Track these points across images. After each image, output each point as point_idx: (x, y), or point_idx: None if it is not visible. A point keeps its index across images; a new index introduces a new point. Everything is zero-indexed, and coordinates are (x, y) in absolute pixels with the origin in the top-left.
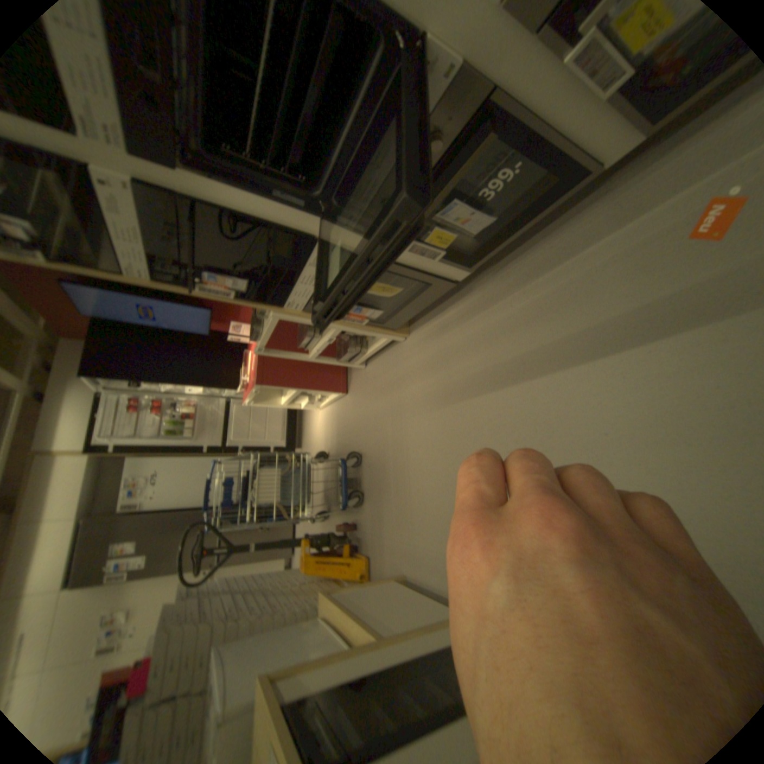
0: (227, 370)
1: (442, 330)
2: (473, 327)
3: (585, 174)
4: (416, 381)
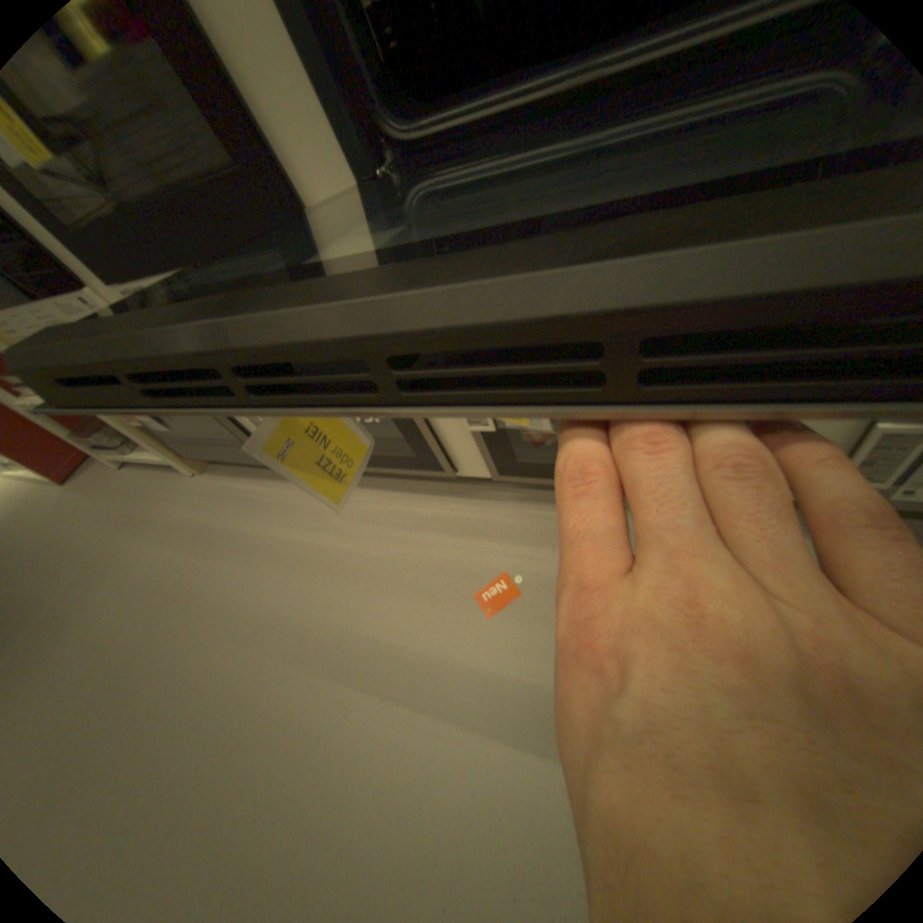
0: None
1: (235, 501)
2: (267, 526)
3: (437, 466)
4: (156, 542)
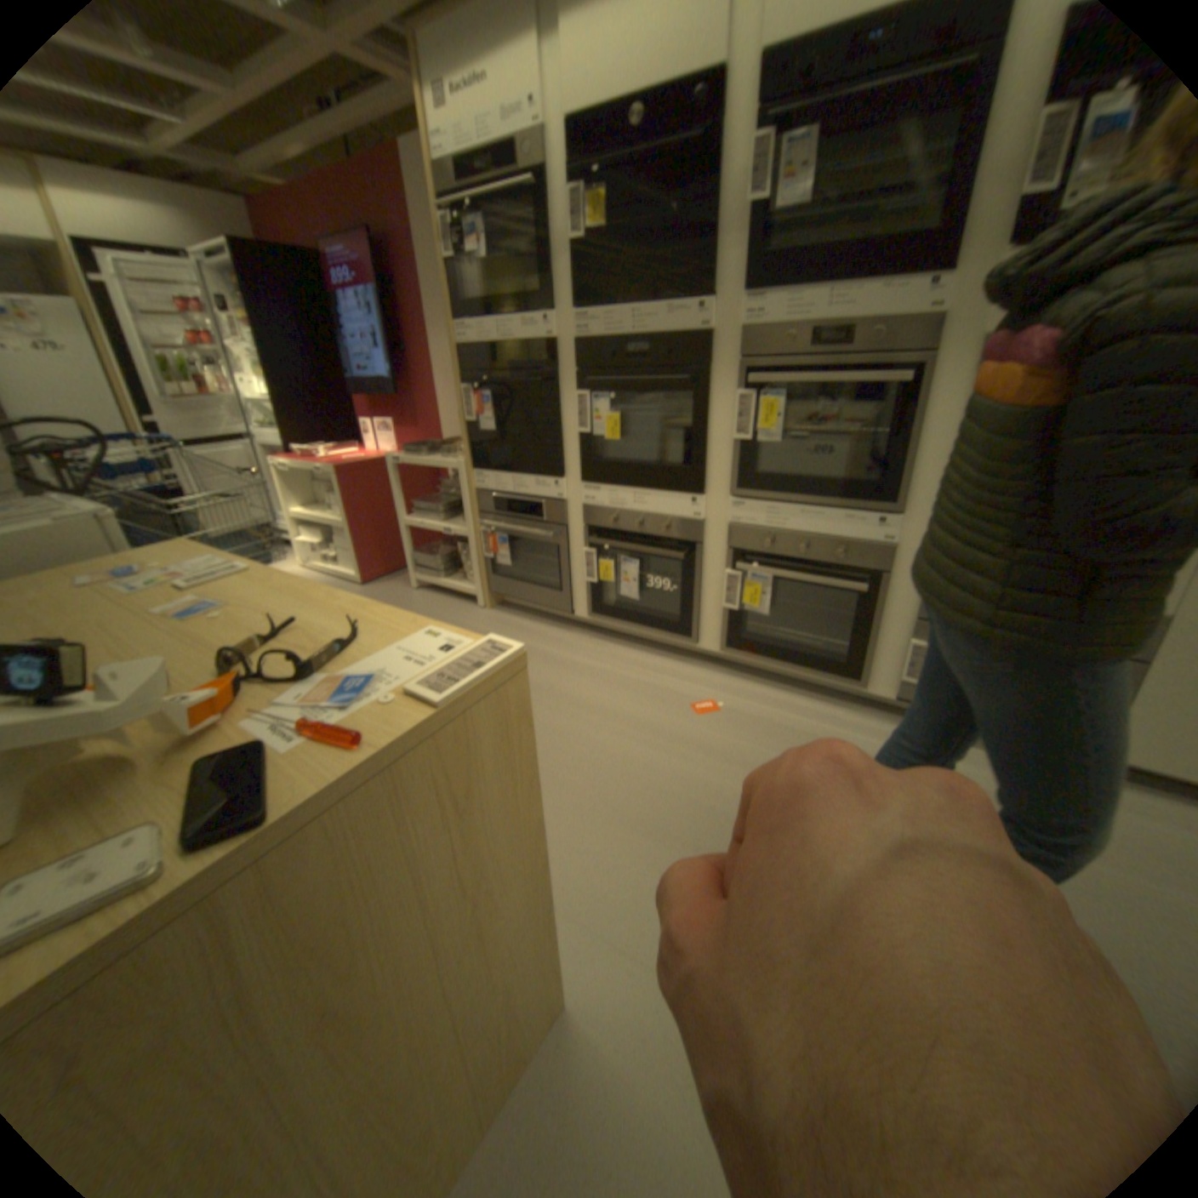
0: (301, 424)
1: (518, 627)
2: (543, 645)
3: (687, 632)
4: None
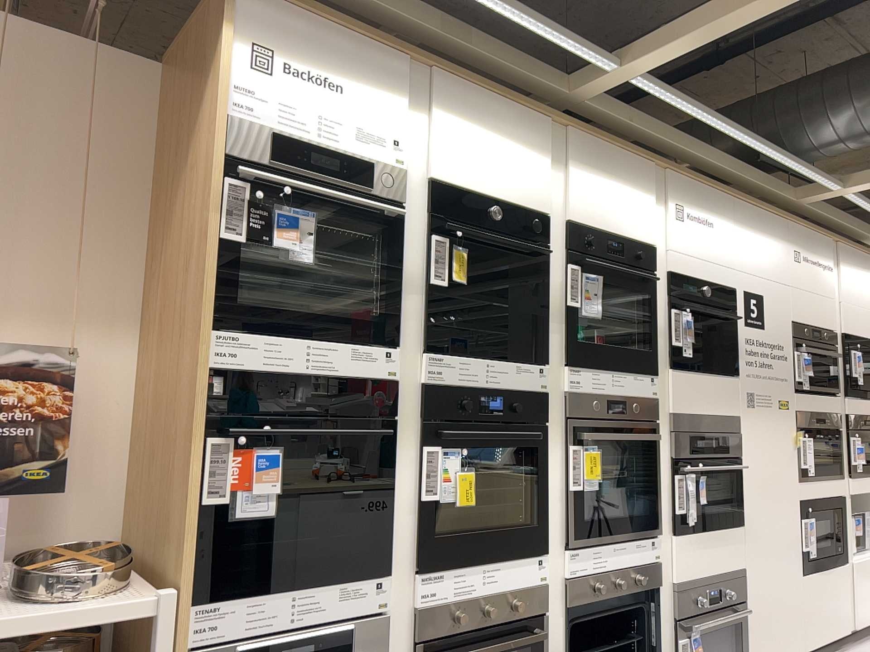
0: None
1: None
2: None
3: None
4: None
